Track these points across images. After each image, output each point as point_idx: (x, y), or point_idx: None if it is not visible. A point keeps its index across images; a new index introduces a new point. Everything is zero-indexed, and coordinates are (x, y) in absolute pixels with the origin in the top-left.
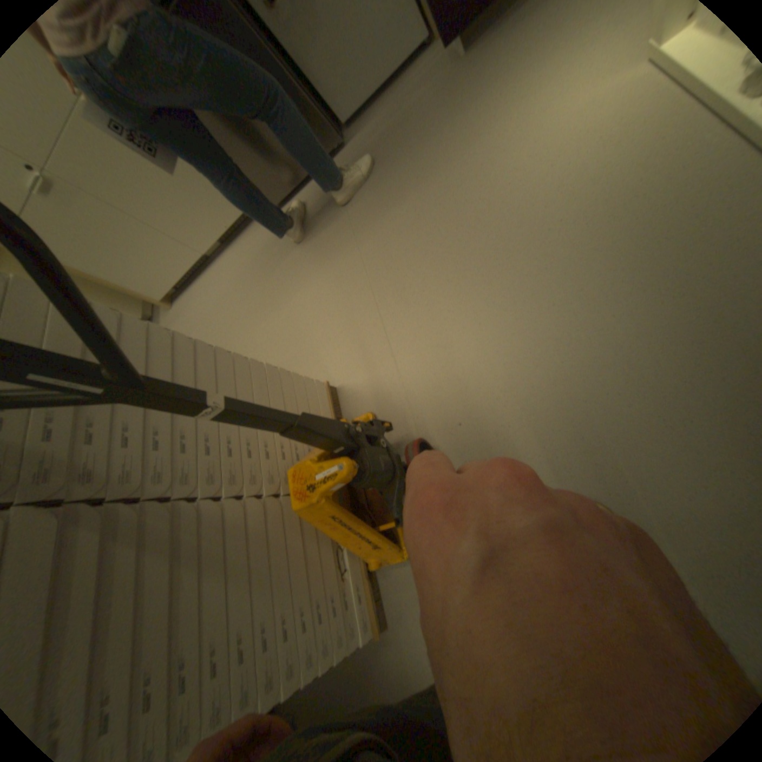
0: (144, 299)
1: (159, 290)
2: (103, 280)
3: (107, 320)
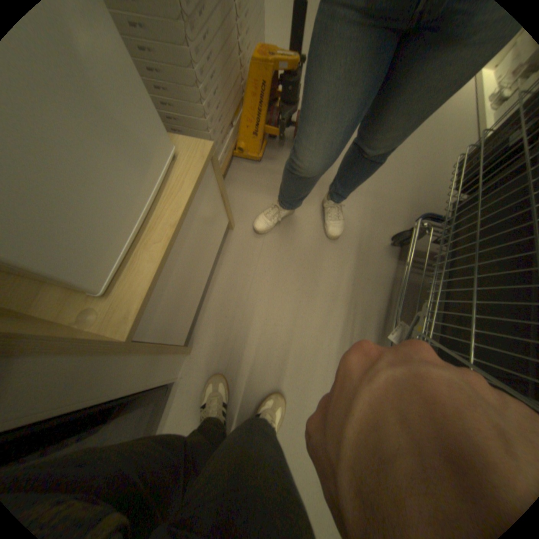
0: None
1: None
2: None
3: None
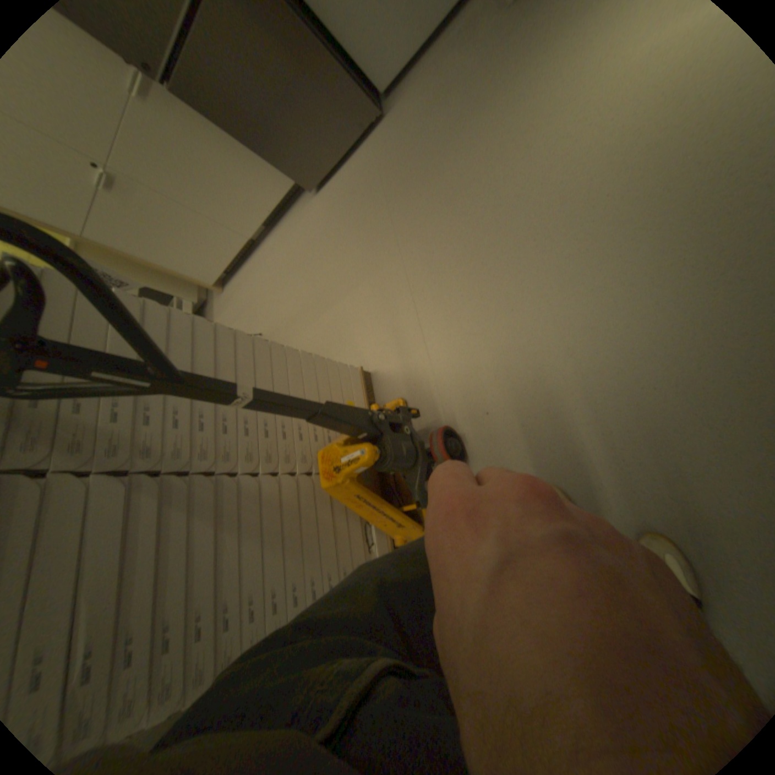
0: (198, 284)
1: (211, 275)
2: (162, 267)
3: (159, 314)
